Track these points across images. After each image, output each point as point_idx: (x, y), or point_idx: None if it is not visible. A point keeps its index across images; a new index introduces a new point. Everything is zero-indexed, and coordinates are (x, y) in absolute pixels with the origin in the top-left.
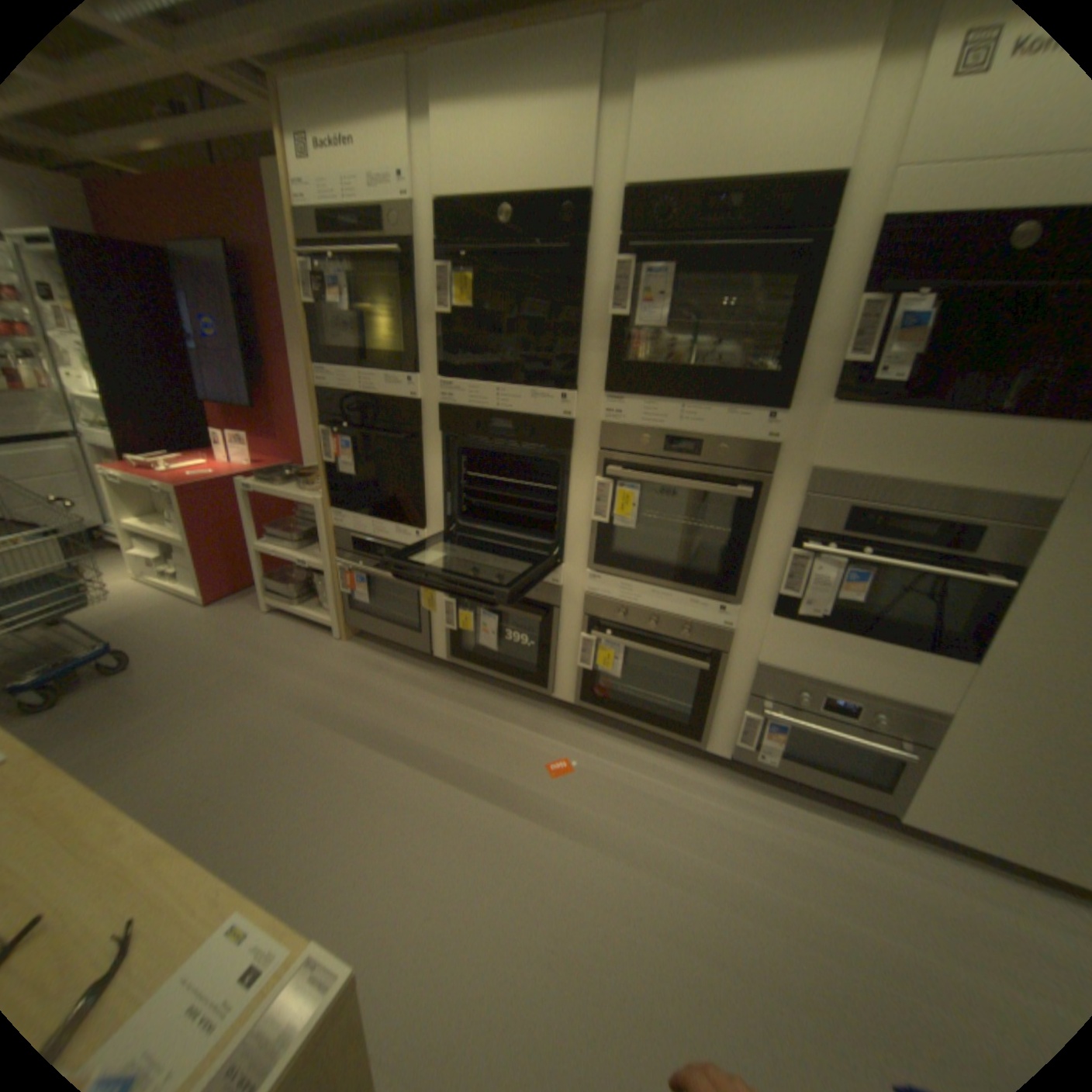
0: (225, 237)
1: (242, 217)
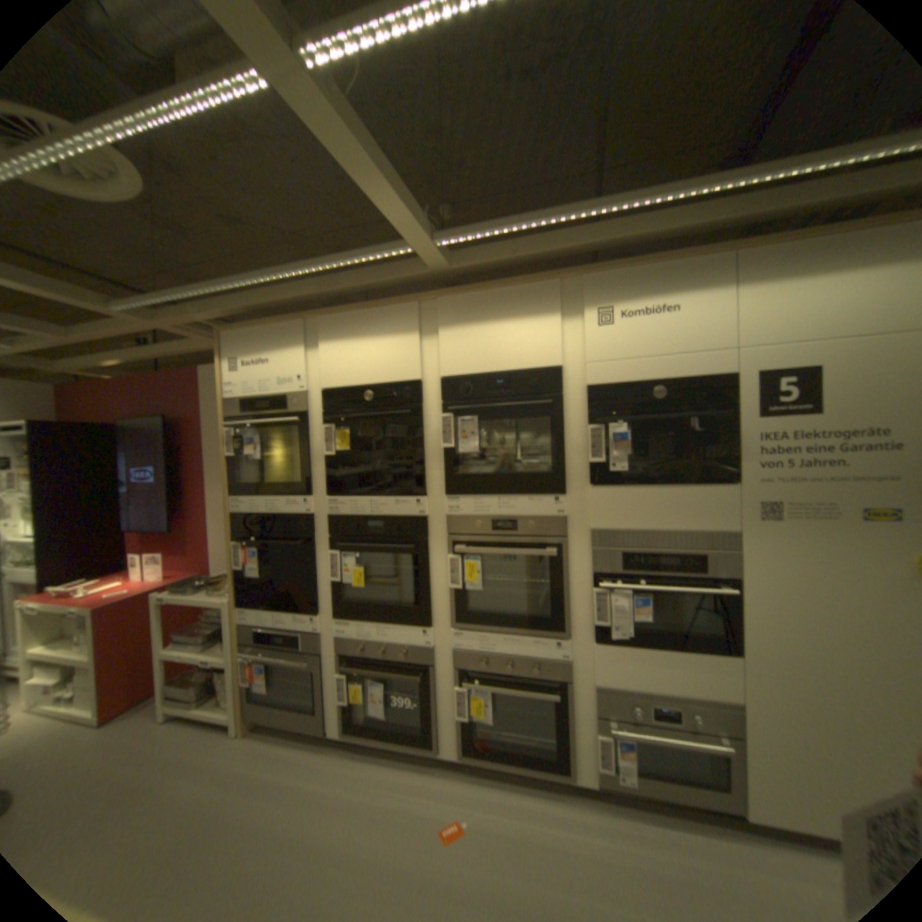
0: (163, 412)
1: (179, 399)
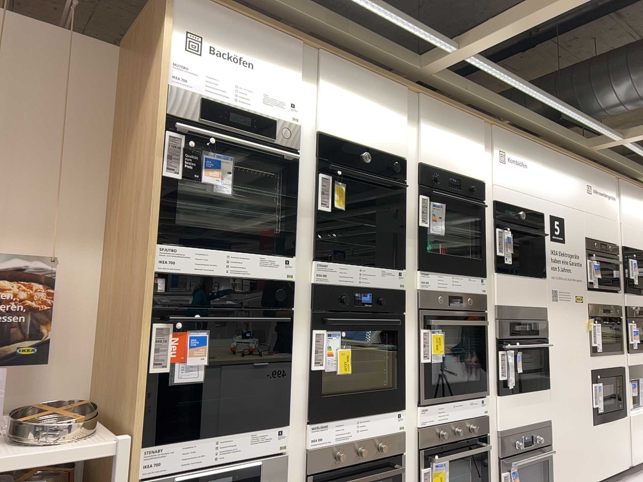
0: None
1: None
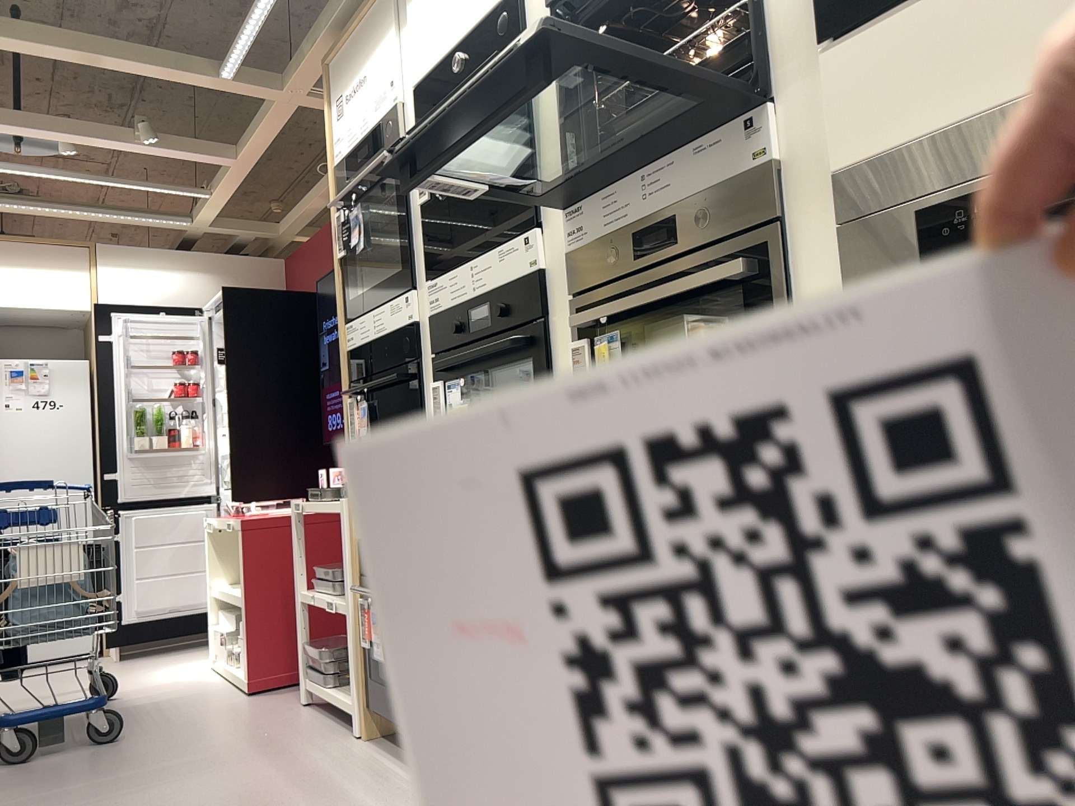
0: None
1: None
